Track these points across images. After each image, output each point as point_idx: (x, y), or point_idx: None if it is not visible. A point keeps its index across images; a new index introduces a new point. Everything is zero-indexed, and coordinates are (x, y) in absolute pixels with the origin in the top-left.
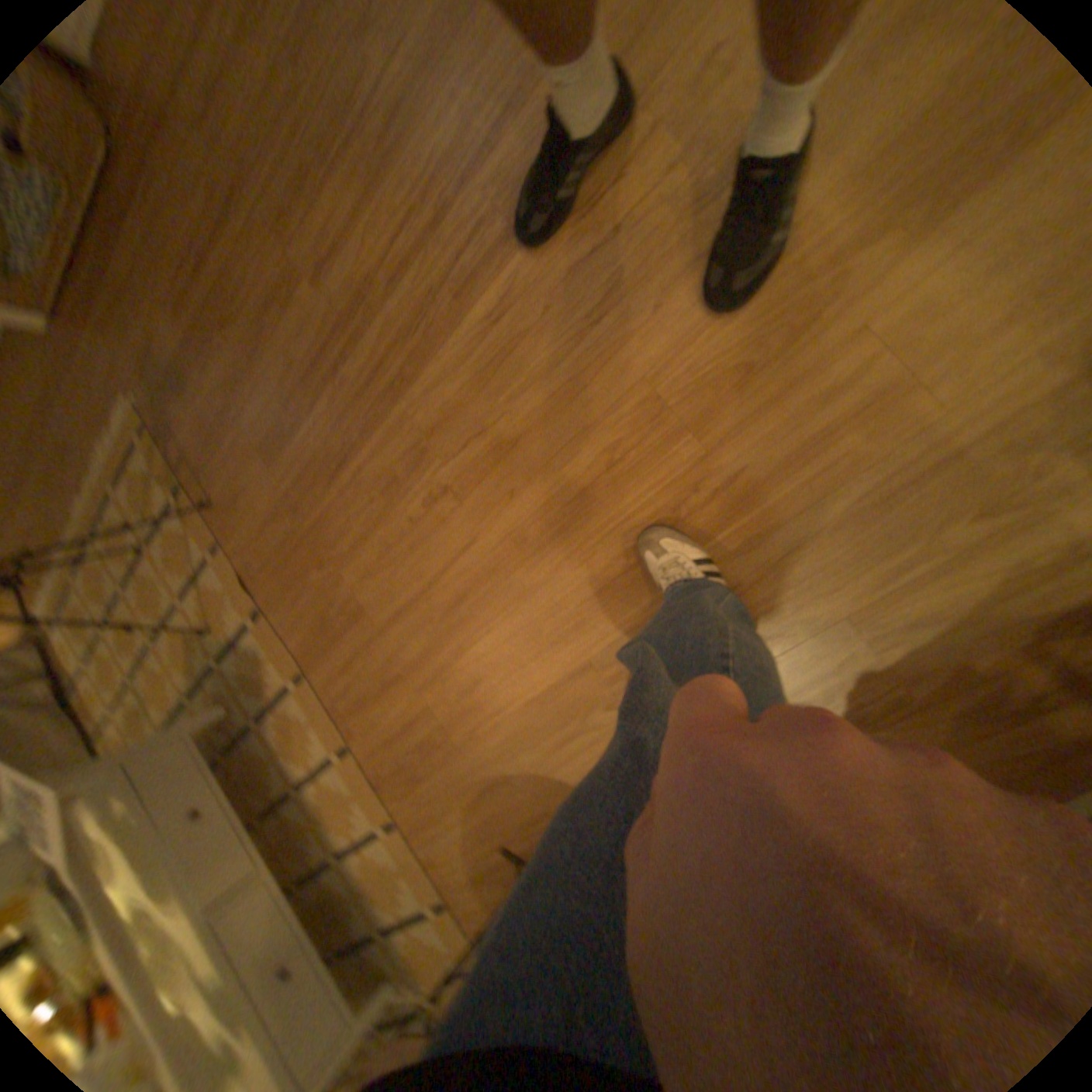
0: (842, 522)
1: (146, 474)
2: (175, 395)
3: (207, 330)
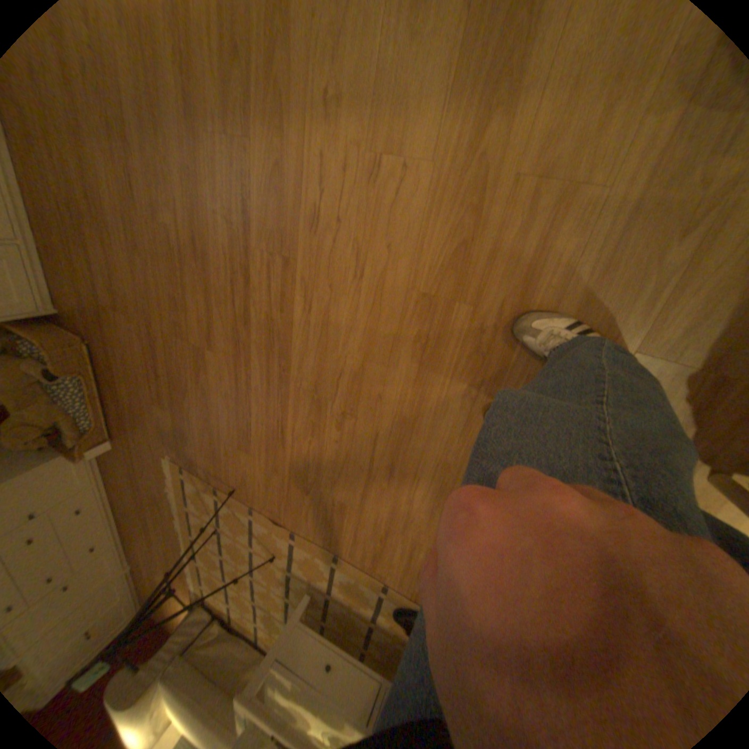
0: (589, 292)
1: (197, 492)
2: (185, 444)
3: (179, 403)
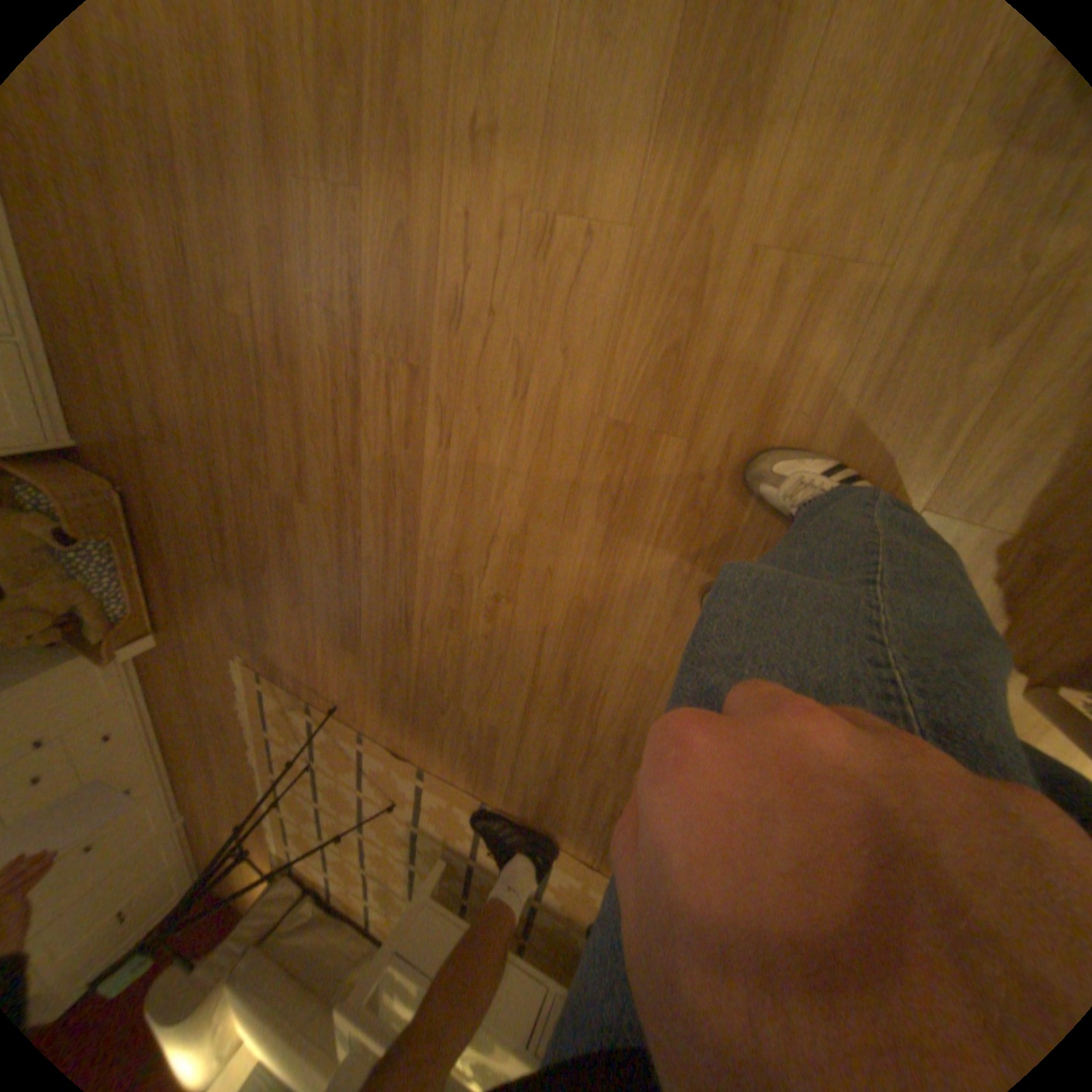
0: (857, 422)
1: (281, 709)
2: (264, 640)
3: (255, 580)
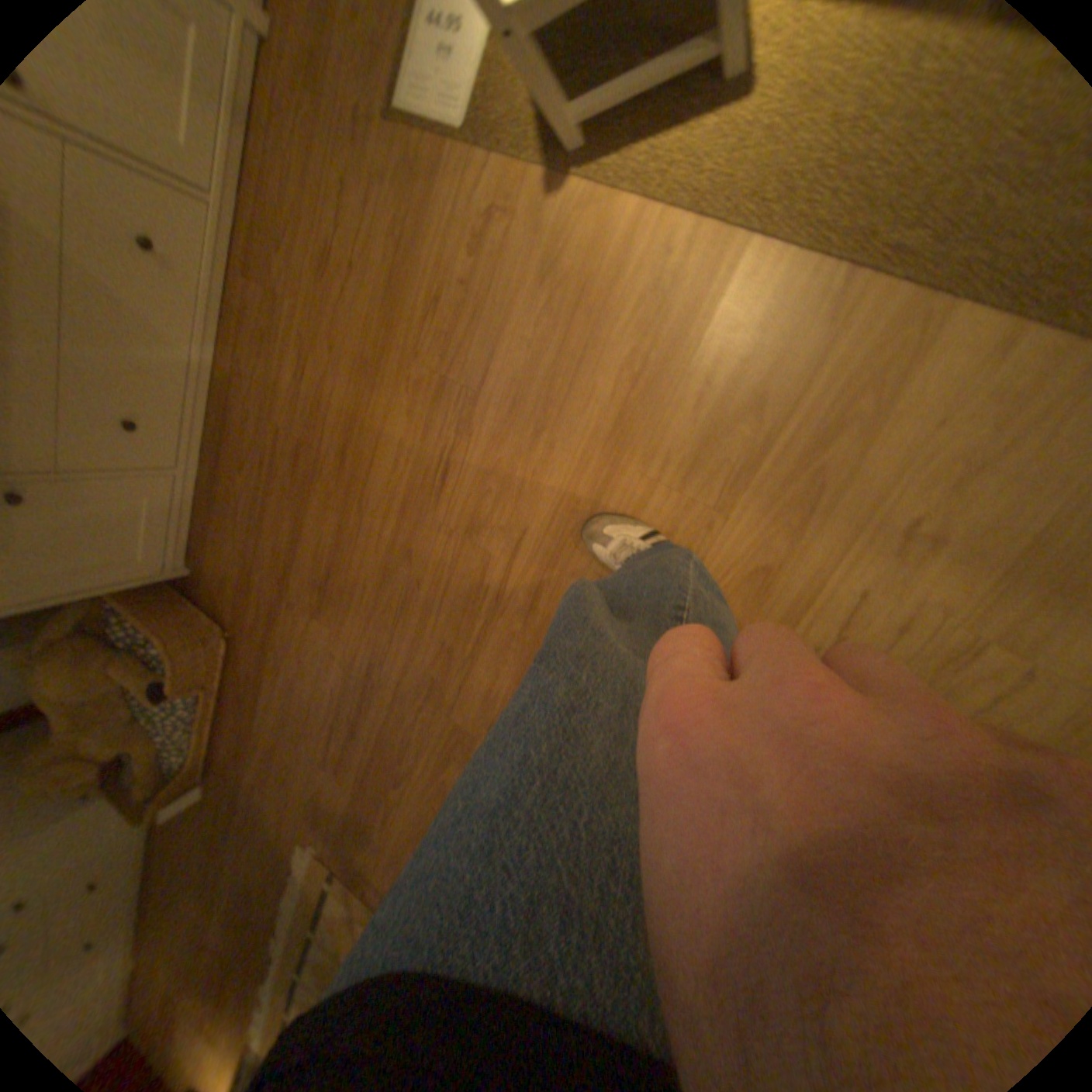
0: None
1: (352, 923)
2: (362, 849)
3: (382, 790)
